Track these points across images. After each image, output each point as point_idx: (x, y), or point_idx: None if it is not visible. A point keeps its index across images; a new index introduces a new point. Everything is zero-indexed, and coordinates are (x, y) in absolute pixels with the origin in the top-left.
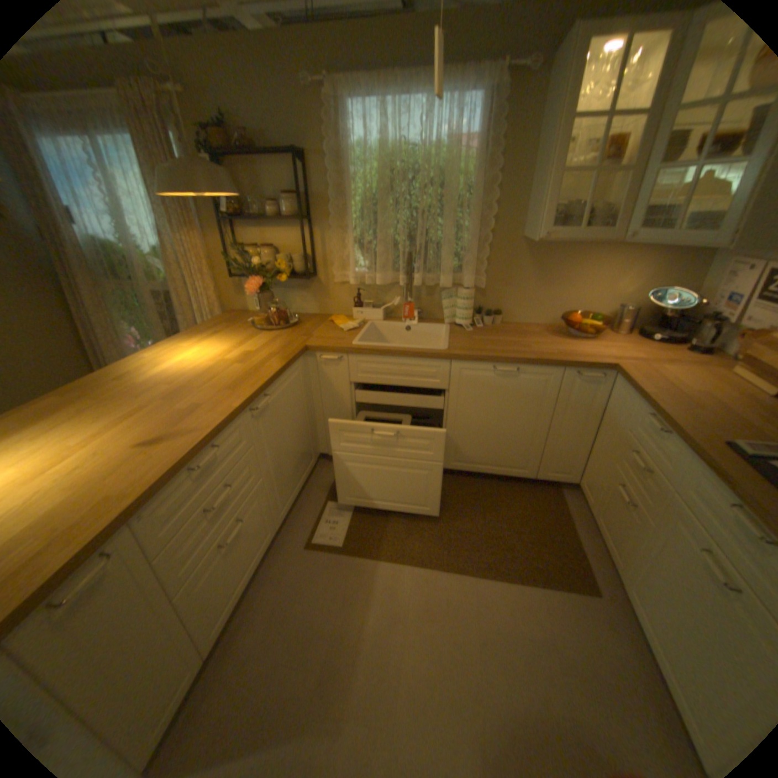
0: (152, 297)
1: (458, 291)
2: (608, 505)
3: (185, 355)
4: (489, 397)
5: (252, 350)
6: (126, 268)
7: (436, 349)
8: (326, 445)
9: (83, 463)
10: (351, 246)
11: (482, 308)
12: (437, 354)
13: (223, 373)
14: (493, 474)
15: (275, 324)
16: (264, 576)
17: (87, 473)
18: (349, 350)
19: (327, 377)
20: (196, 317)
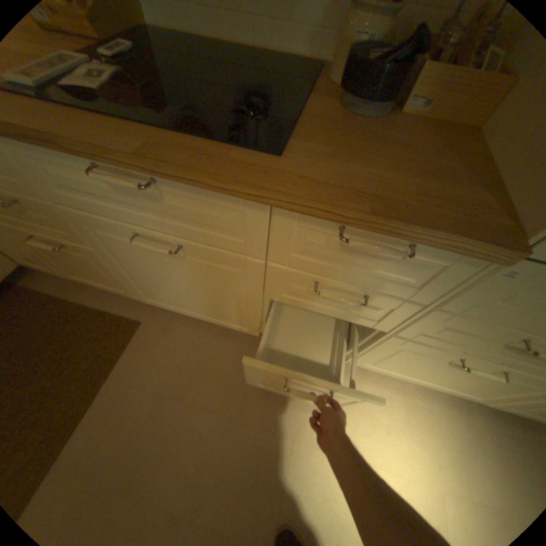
0: None
1: None
2: (54, 261)
3: None
4: None
5: None
6: None
7: None
8: None
9: None
10: None
11: None
12: None
13: None
14: None
15: None
16: None
17: None
18: None
19: None
20: None
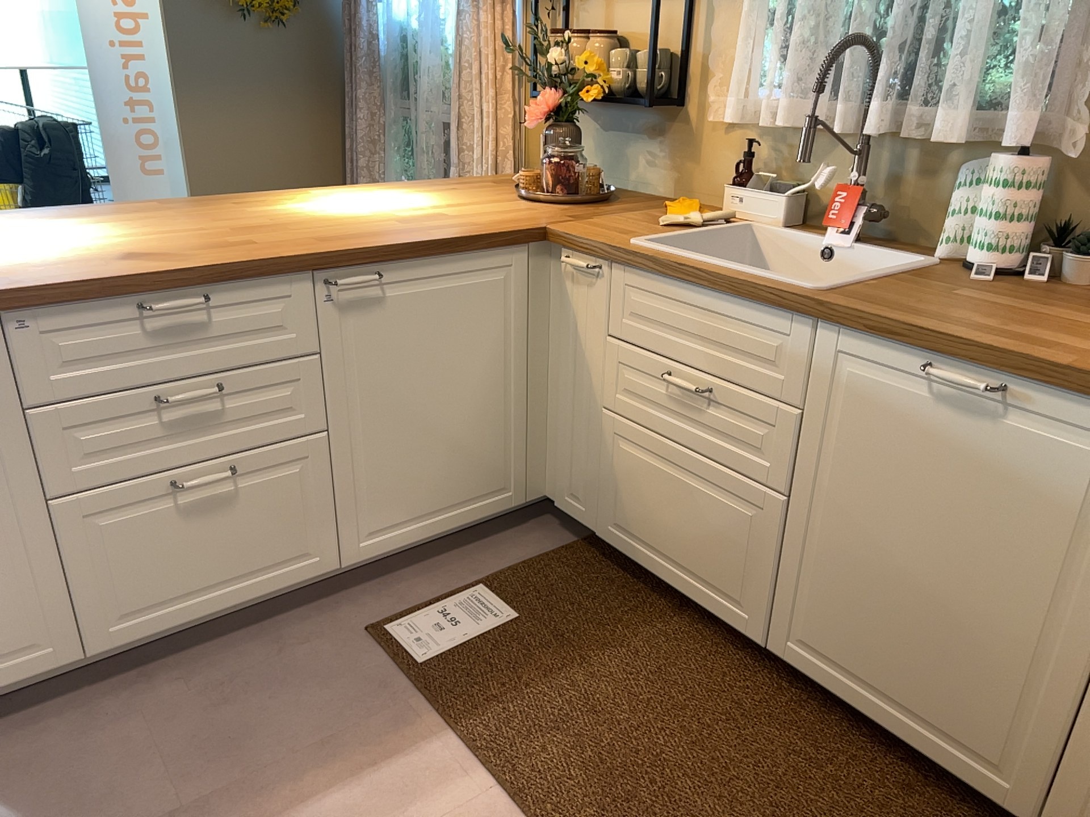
0: (436, 133)
1: (988, 161)
2: None
3: (357, 201)
4: (908, 465)
5: (451, 214)
6: (421, 81)
7: (793, 283)
8: (555, 479)
9: (54, 252)
10: (743, 30)
11: (1081, 232)
12: (784, 295)
13: (354, 225)
14: (899, 738)
15: (546, 189)
16: (276, 628)
17: (39, 260)
18: (611, 249)
19: (572, 310)
20: (476, 176)
